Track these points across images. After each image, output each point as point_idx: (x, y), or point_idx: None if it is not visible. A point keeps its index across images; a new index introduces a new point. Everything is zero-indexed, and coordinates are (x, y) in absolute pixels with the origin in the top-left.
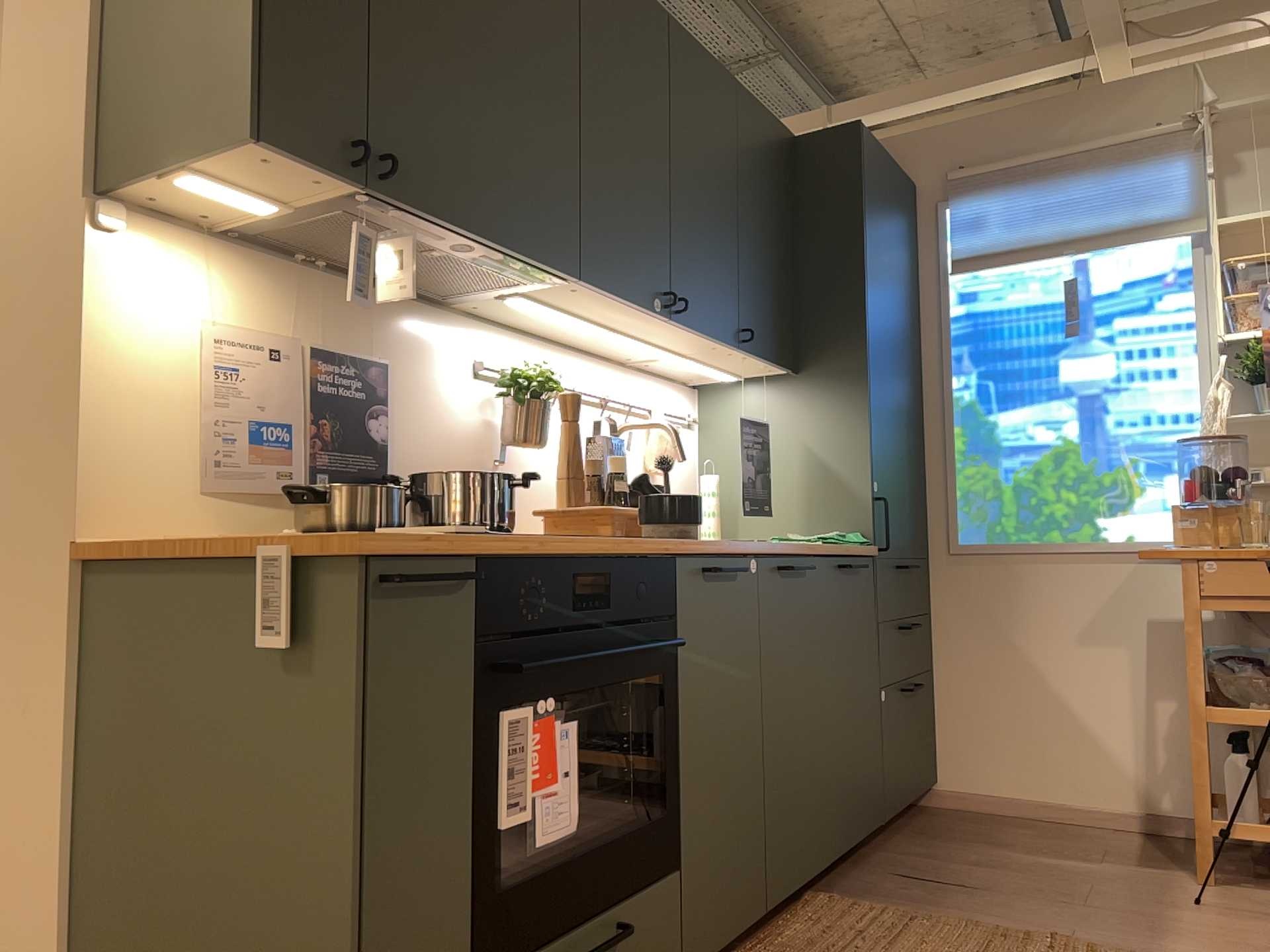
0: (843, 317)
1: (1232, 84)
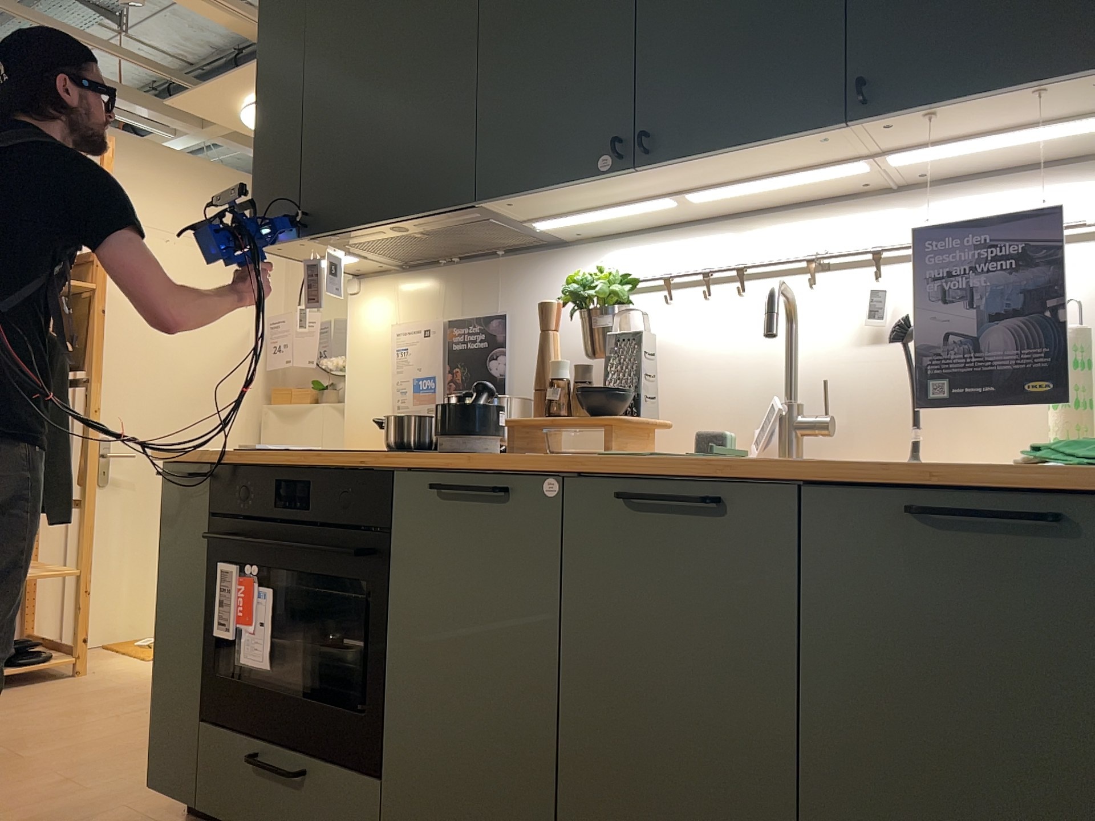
0: None
1: None
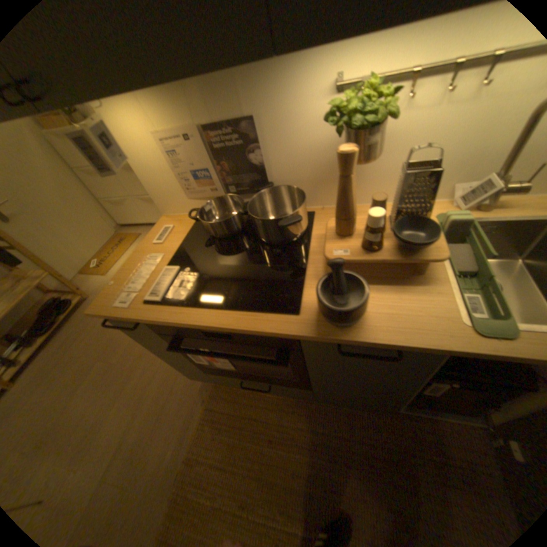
0: None
1: None
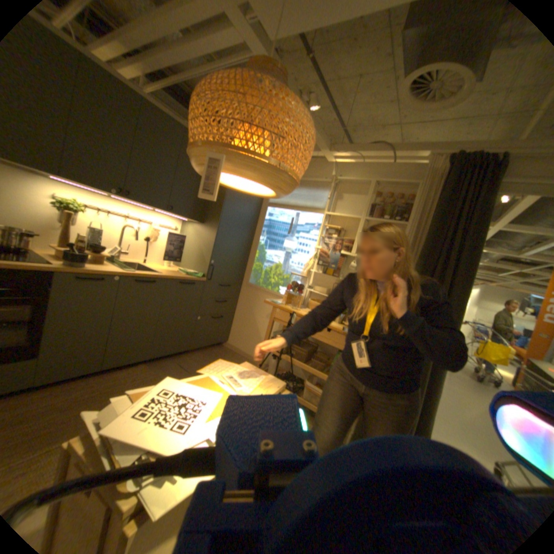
0: (215, 210)
1: (350, 169)
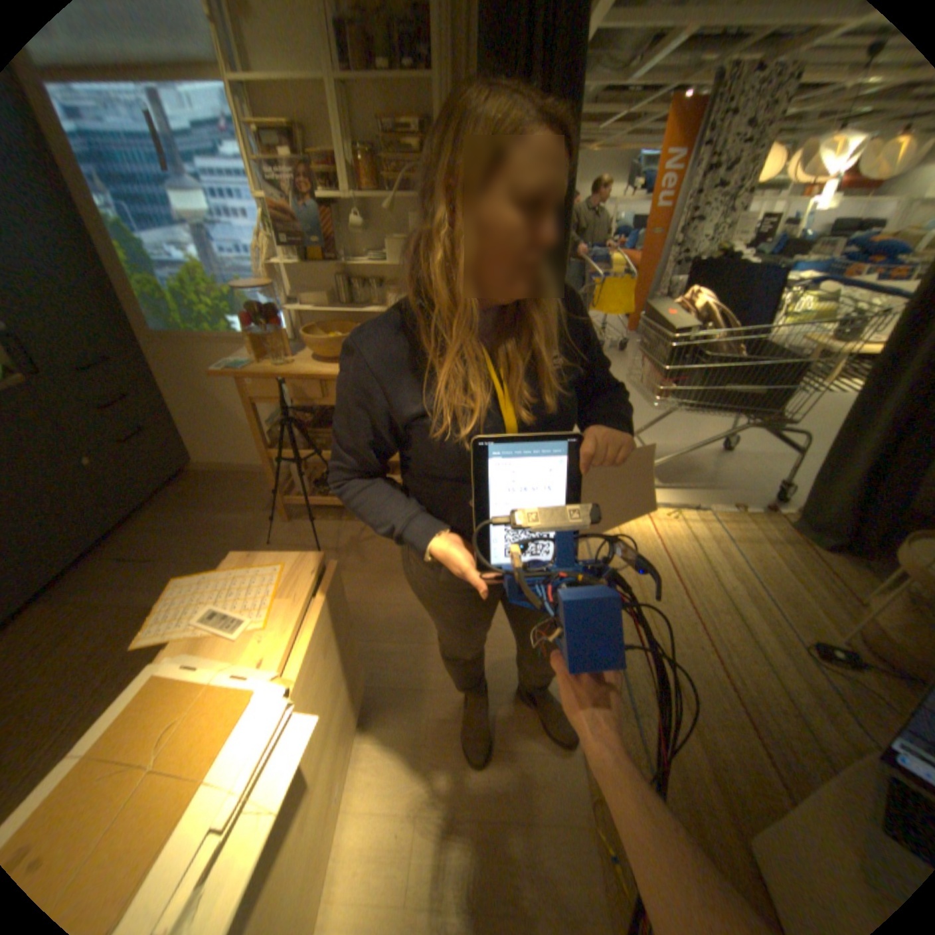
0: None
1: None
